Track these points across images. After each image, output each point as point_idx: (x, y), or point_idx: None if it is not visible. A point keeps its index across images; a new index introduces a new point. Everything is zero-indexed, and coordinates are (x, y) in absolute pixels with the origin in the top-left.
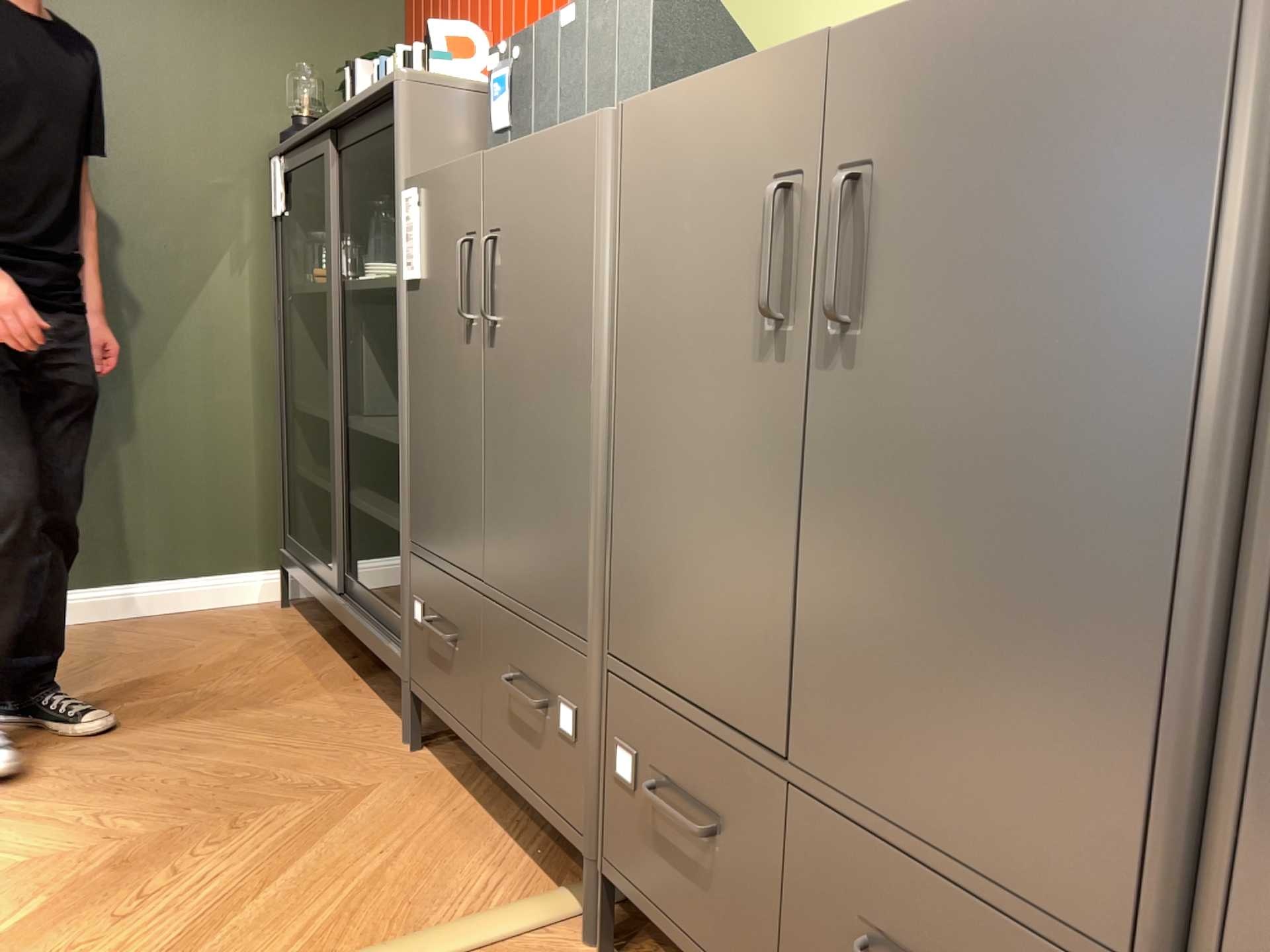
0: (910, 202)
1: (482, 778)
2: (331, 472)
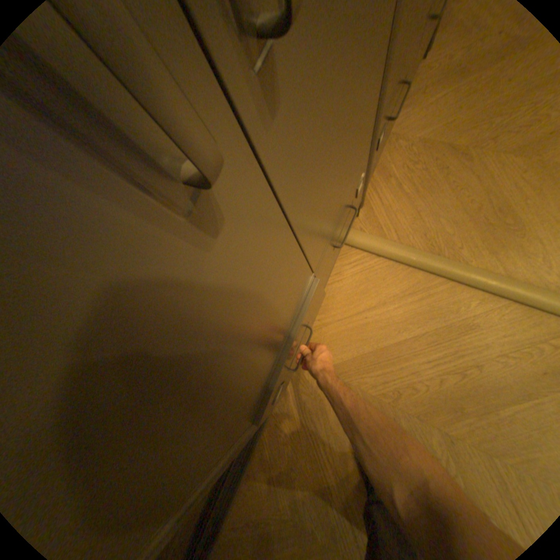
0: None
1: None
2: None
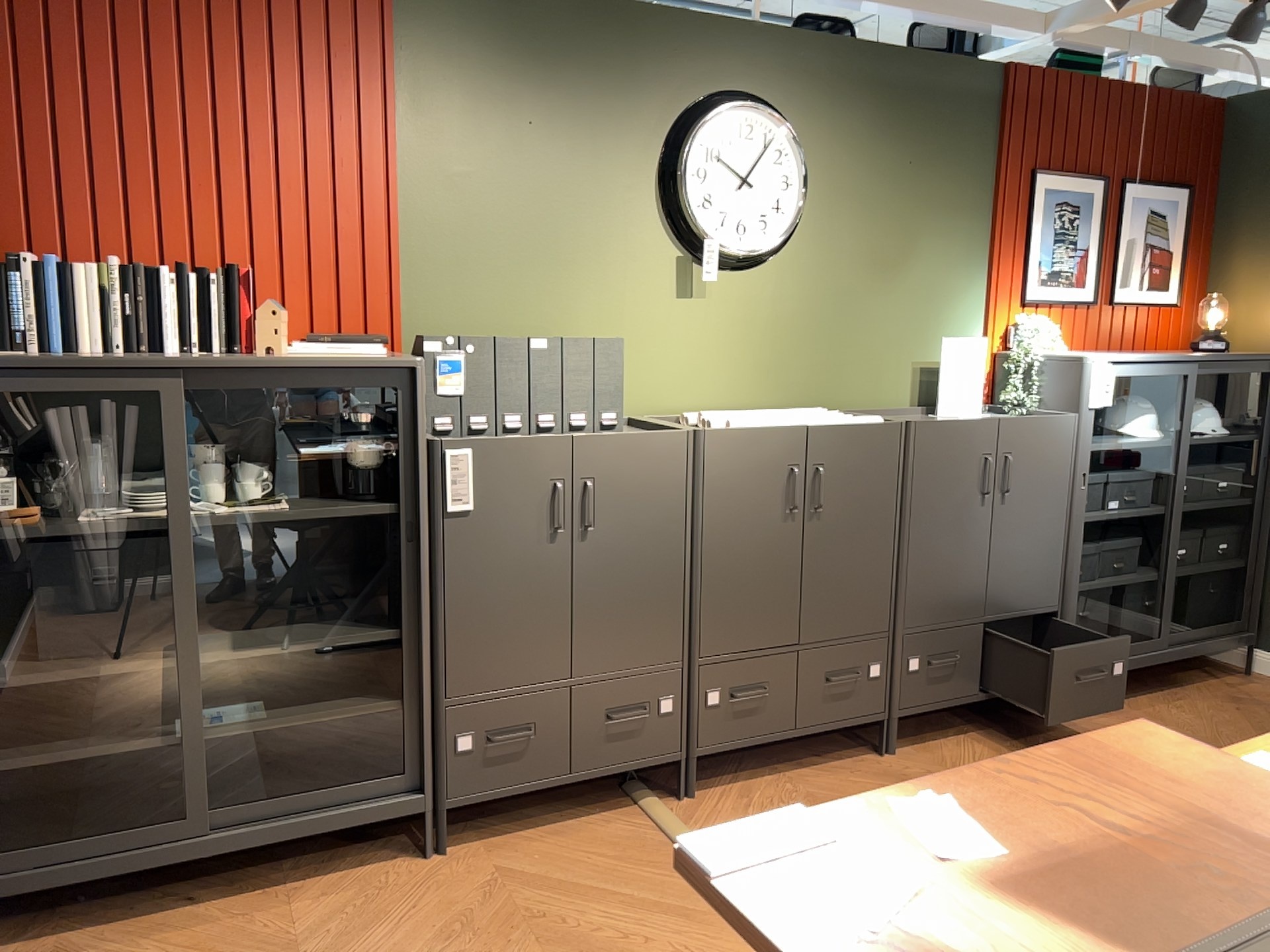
0: (836, 476)
1: (497, 827)
2: (183, 716)
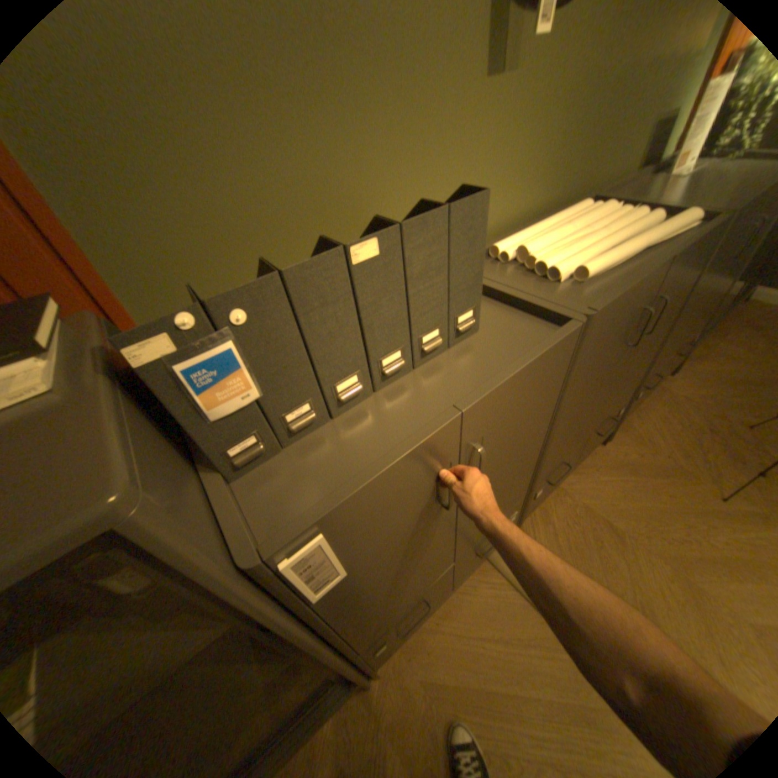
0: (667, 296)
1: None
2: None
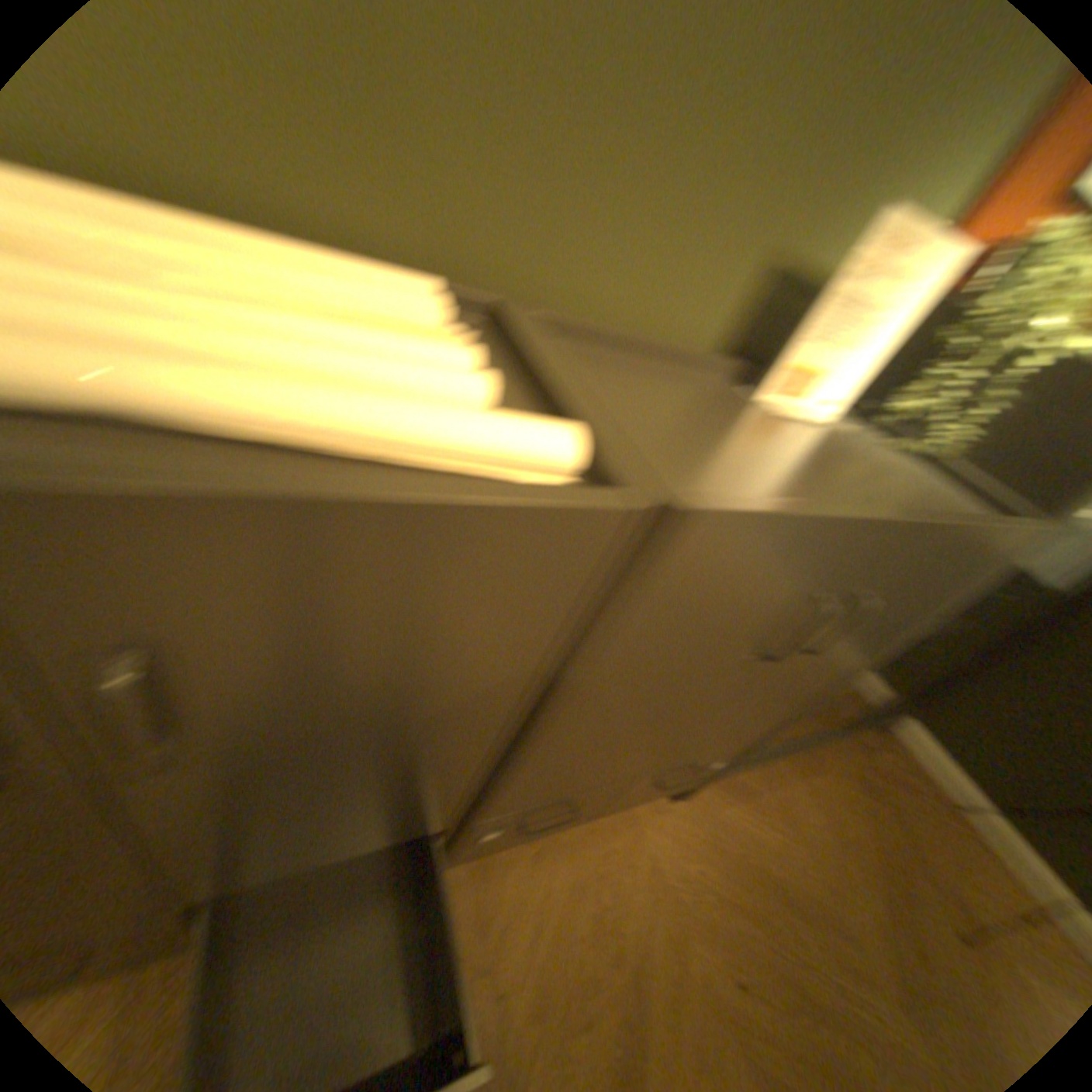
0: (261, 667)
1: None
2: None
